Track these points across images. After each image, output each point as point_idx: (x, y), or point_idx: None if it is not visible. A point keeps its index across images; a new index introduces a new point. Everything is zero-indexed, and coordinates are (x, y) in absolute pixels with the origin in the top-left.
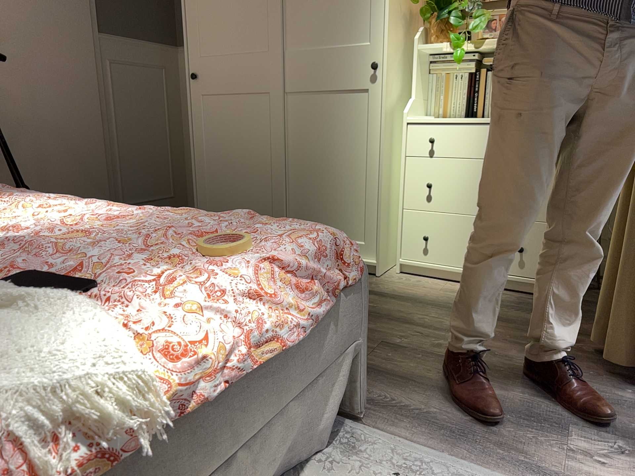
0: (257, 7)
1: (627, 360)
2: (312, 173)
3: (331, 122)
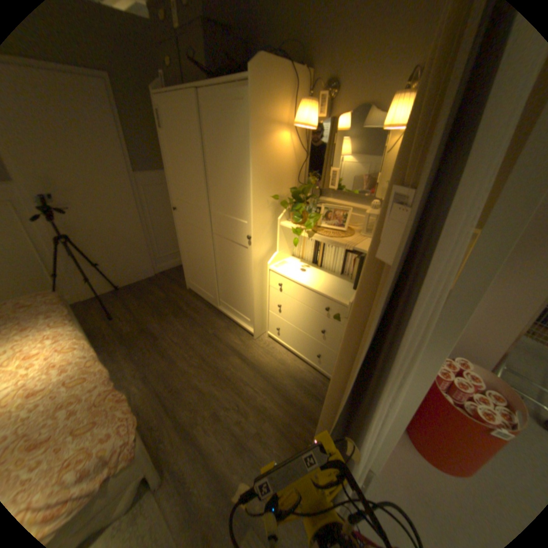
0: (196, 180)
1: None
2: (227, 277)
3: (234, 256)
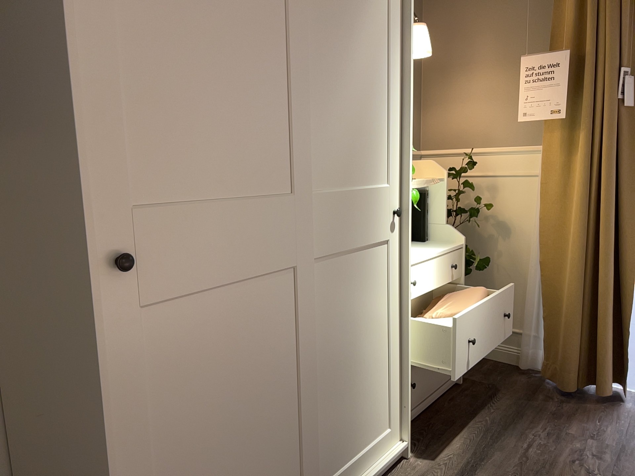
0: (272, 109)
1: (566, 390)
2: (340, 373)
3: (359, 291)
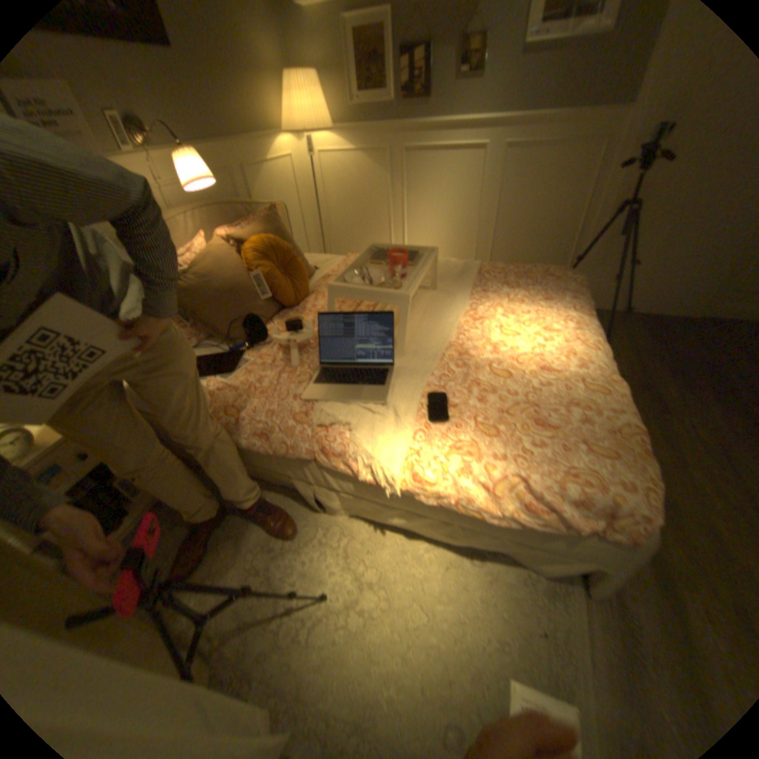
0: None
1: None
2: None
3: None
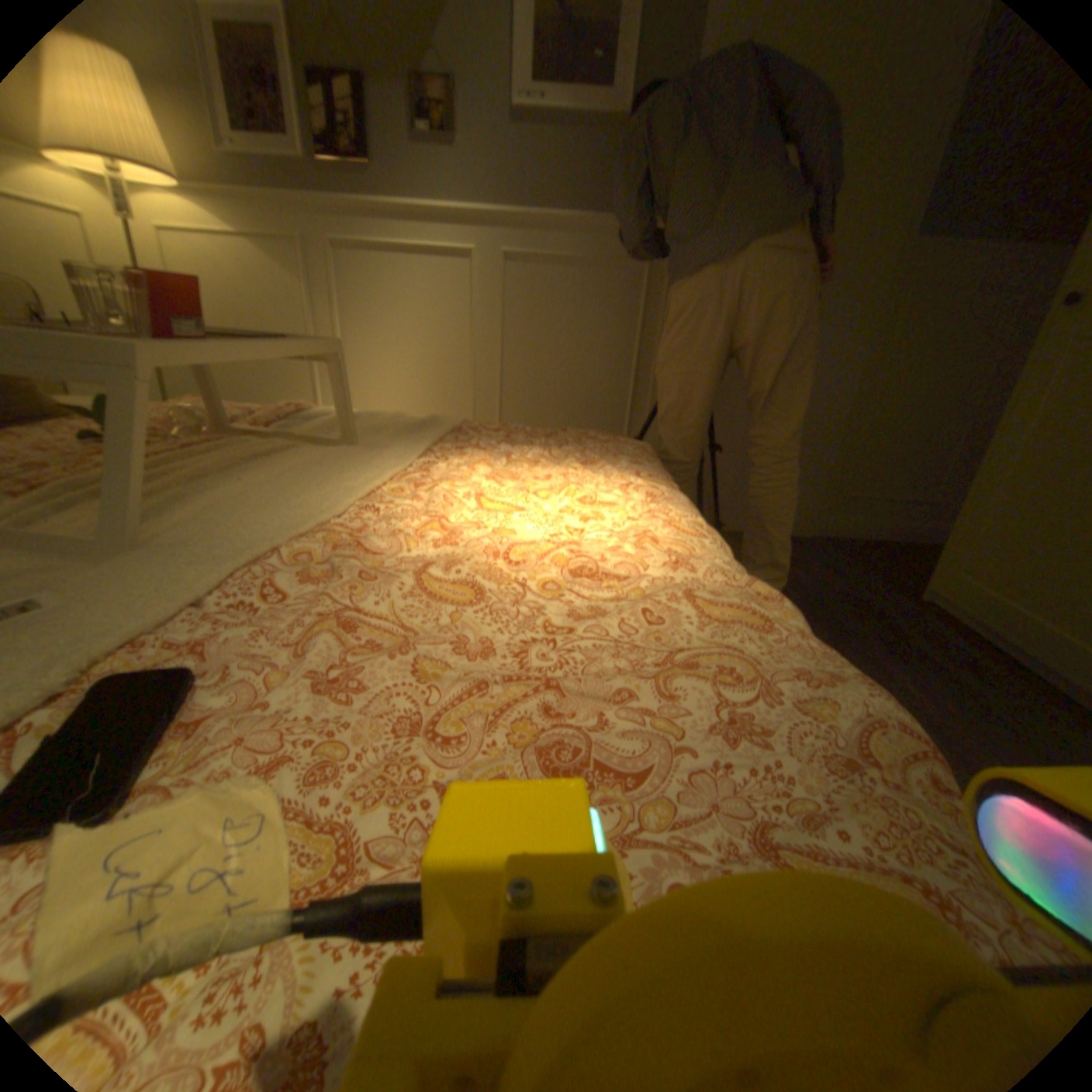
0: None
1: None
2: None
3: None
